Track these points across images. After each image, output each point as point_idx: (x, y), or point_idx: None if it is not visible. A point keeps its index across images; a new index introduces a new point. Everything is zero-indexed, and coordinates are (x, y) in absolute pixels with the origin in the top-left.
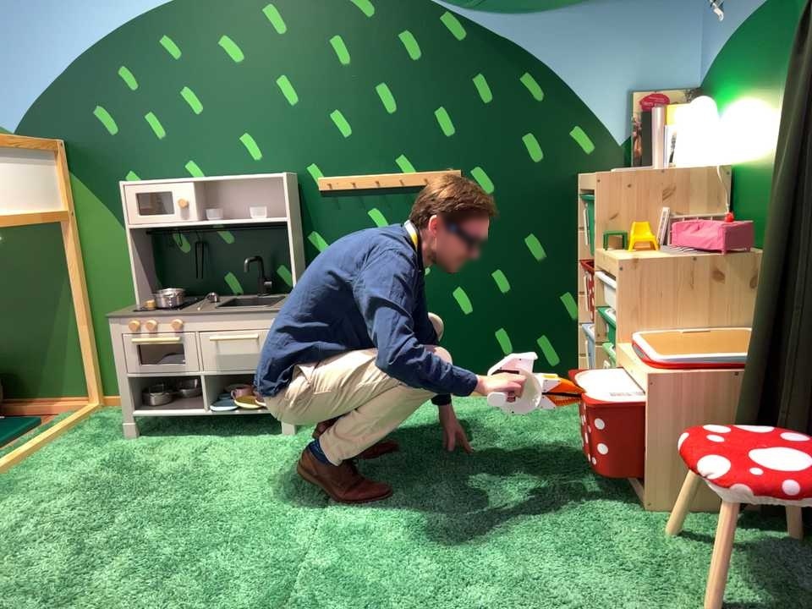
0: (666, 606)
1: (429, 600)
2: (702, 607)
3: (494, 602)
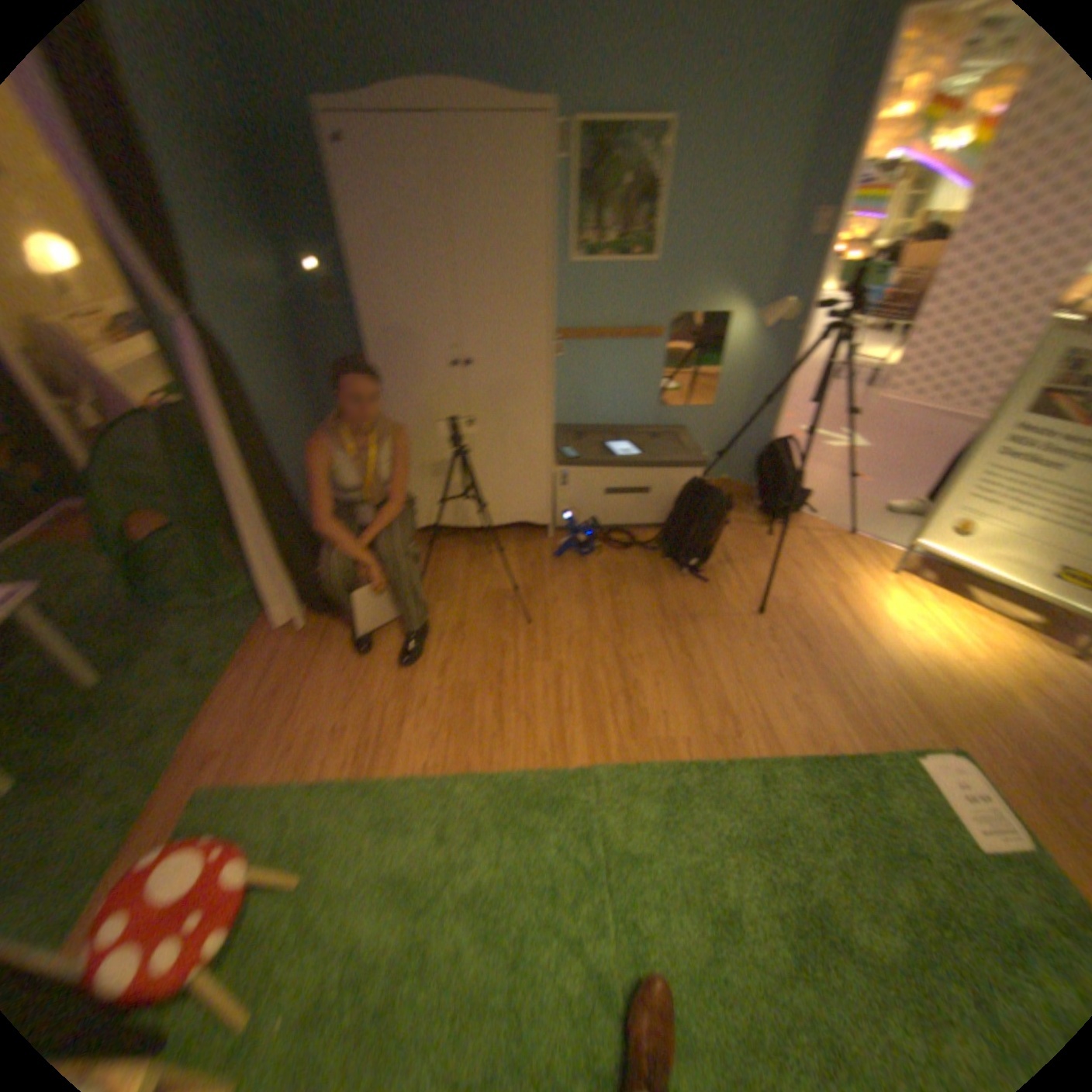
0: (323, 885)
1: (497, 884)
2: (298, 885)
3: (447, 884)
